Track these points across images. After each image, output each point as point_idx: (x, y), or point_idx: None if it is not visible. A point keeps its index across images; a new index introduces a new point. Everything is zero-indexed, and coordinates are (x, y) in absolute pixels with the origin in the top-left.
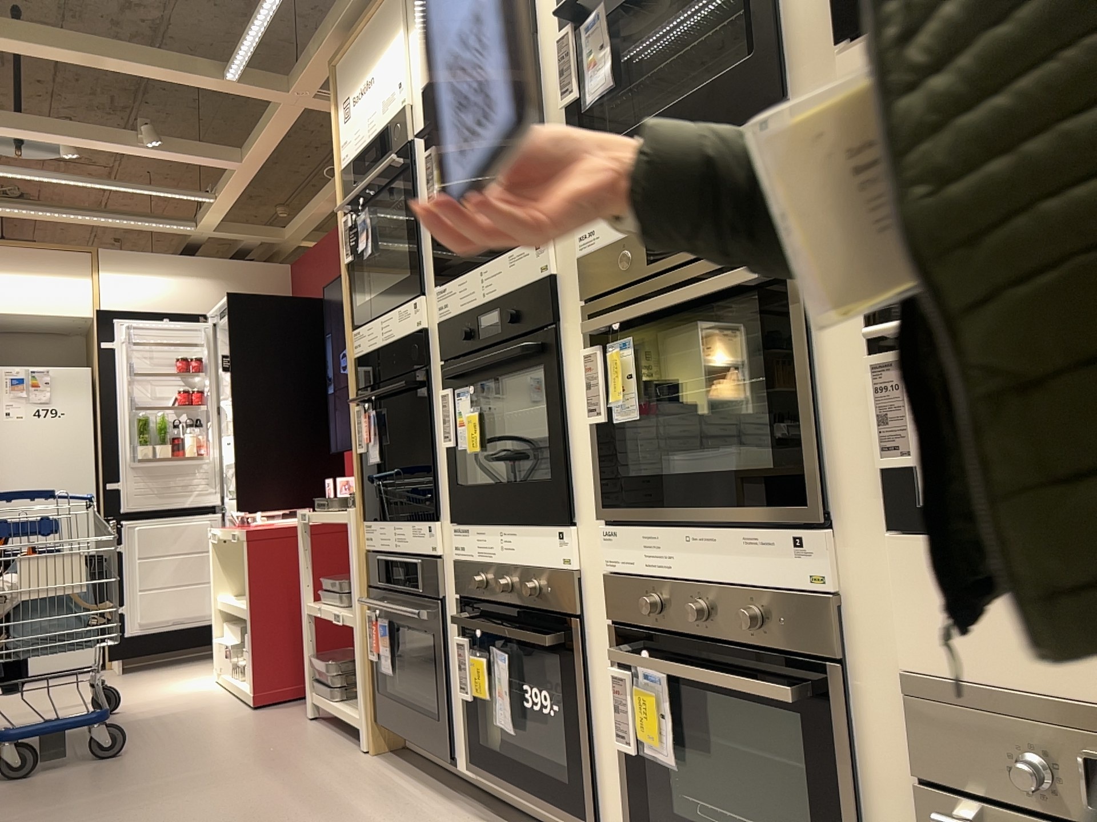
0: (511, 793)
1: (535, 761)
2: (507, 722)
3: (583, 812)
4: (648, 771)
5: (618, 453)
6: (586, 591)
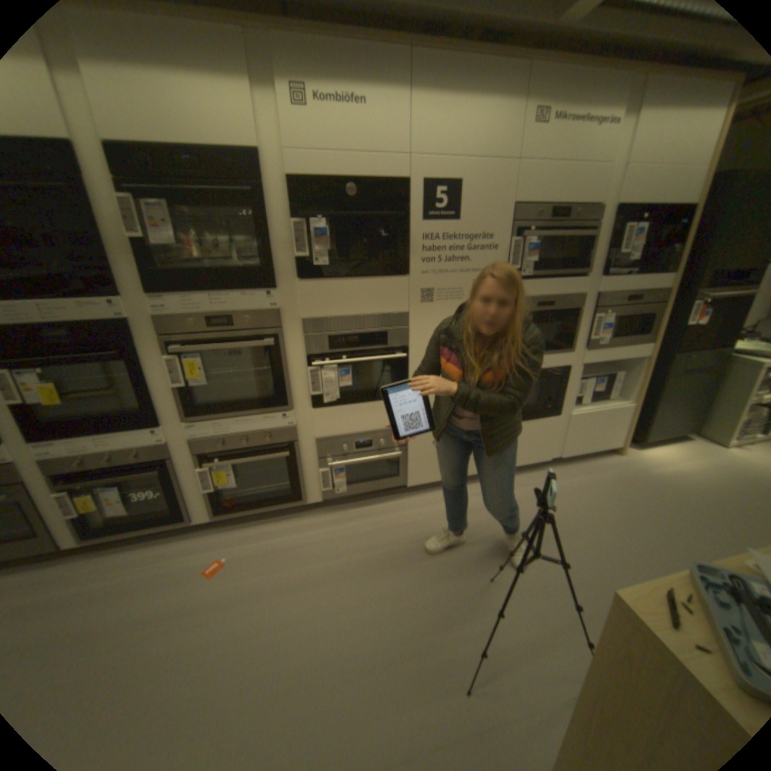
0: (116, 539)
1: (121, 521)
2: (118, 514)
3: (178, 522)
4: (216, 495)
5: (191, 399)
6: (170, 450)
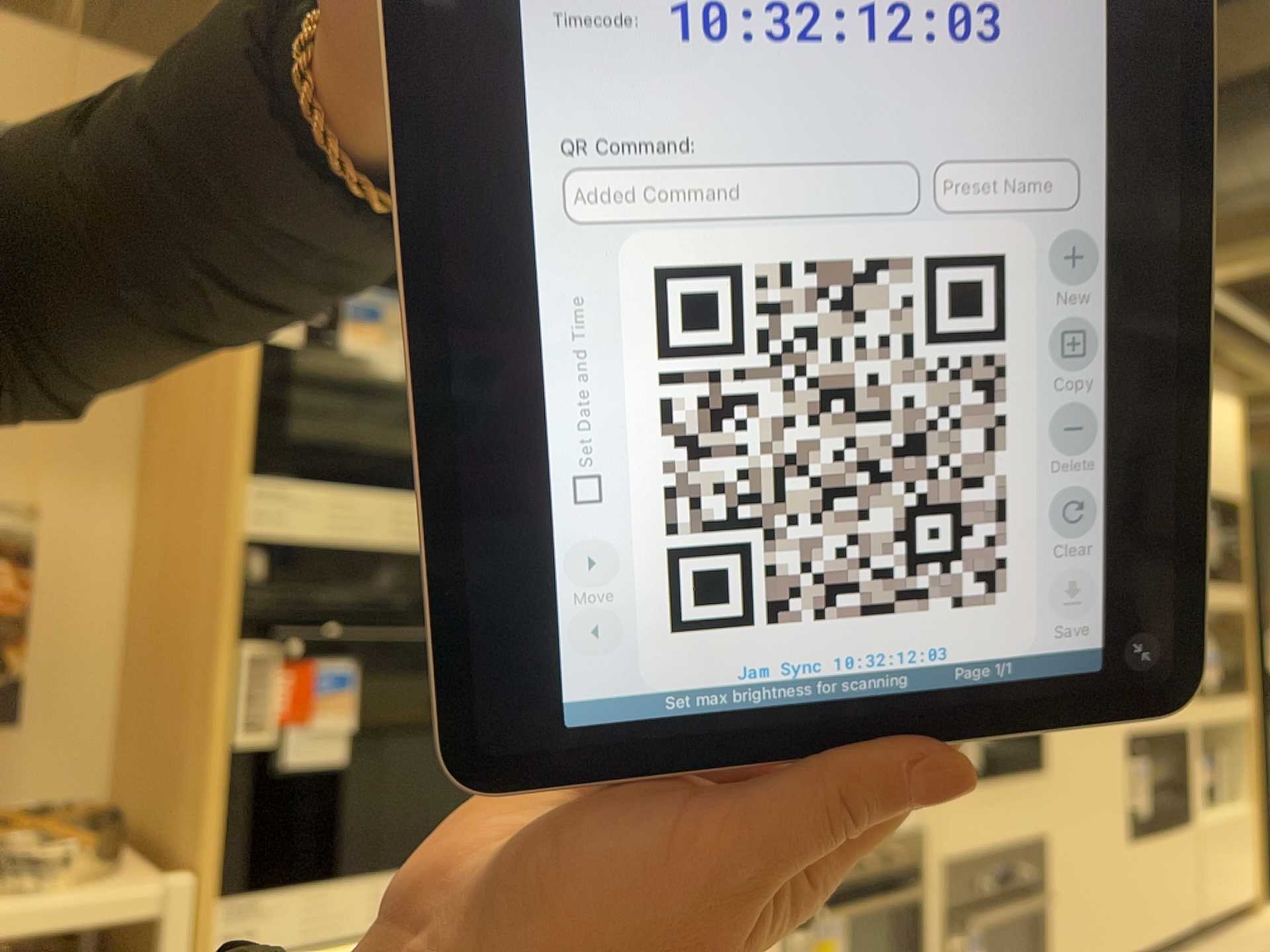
0: None
1: None
2: None
3: None
4: None
5: None
6: None
